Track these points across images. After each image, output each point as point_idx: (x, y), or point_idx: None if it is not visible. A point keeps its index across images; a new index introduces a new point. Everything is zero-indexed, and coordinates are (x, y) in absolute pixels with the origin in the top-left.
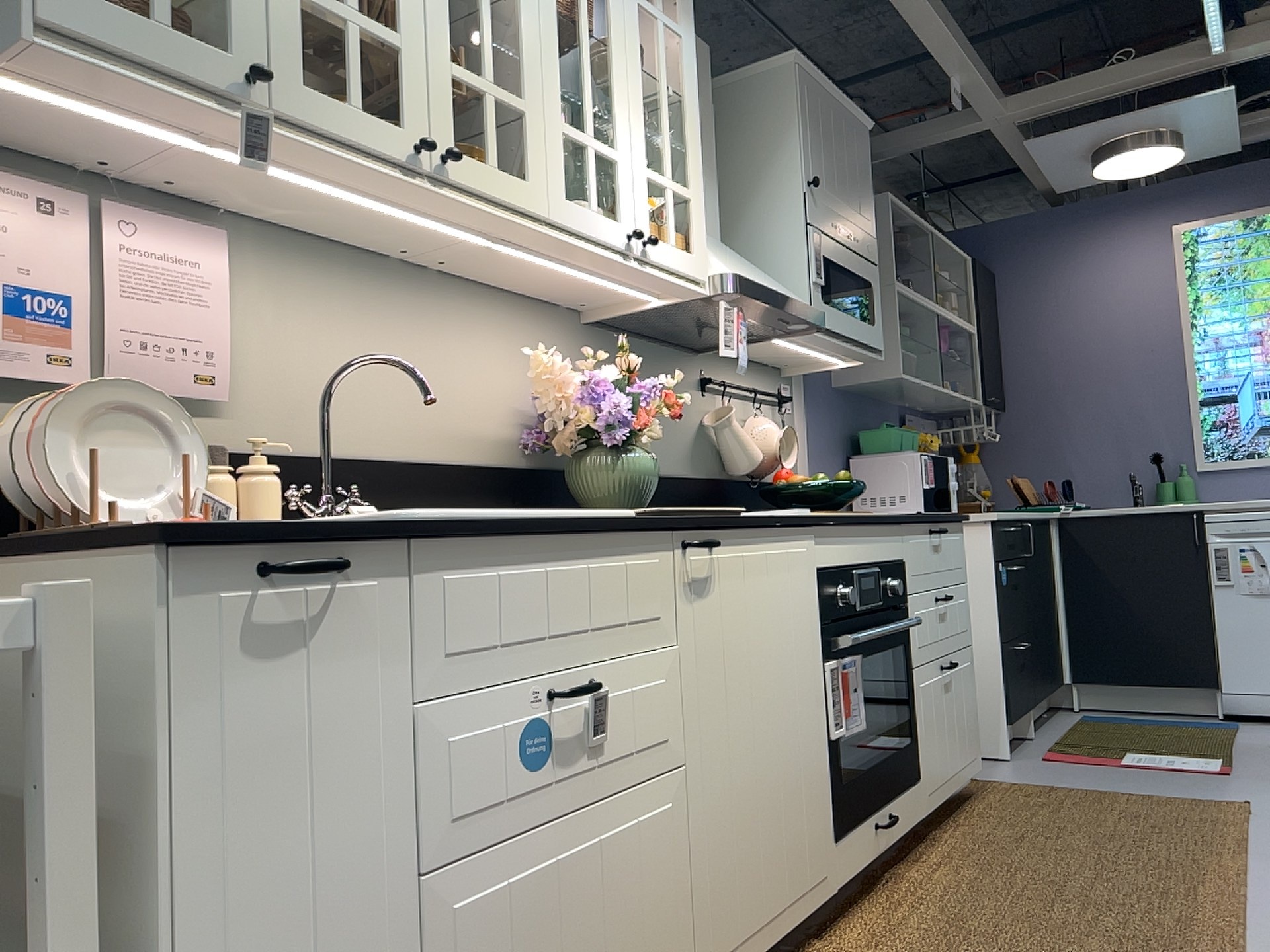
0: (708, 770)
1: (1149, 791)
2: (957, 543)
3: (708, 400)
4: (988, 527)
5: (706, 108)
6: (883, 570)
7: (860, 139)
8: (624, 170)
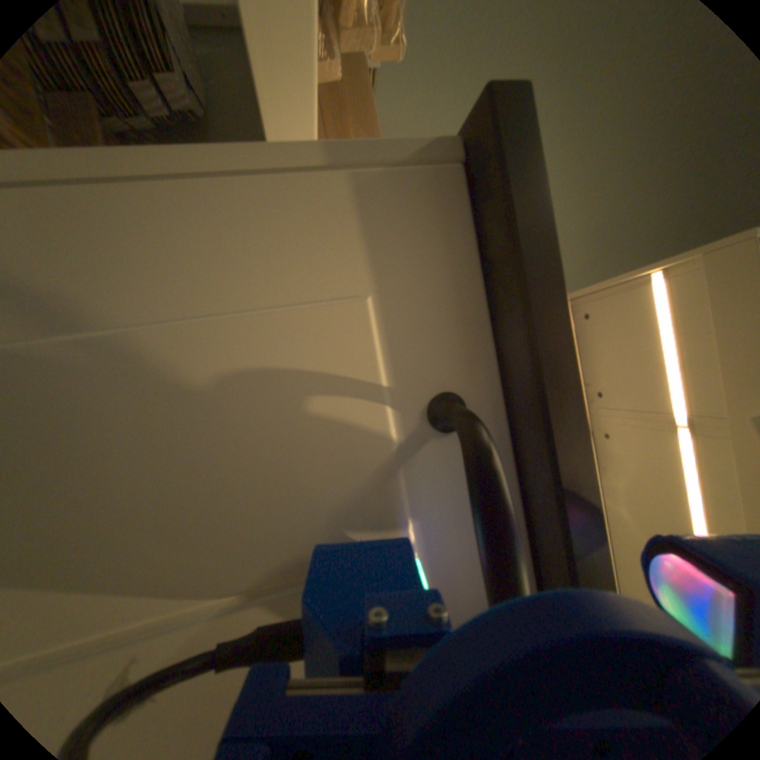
0: None
1: None
2: None
3: None
4: None
5: None
6: None
7: None
8: None
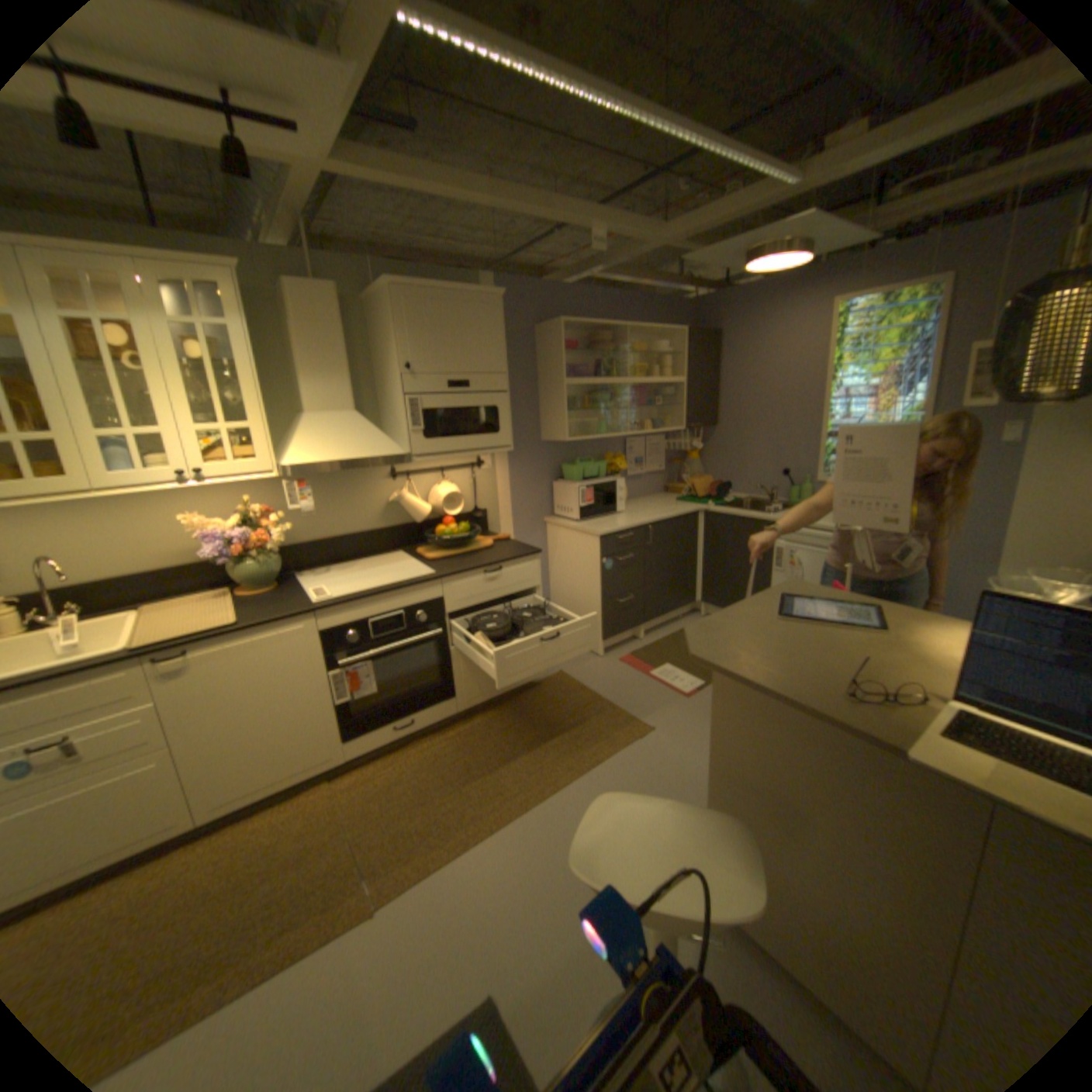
0: (193, 747)
1: (624, 706)
2: (524, 571)
3: (397, 485)
4: (597, 540)
5: (330, 330)
6: (411, 611)
7: (484, 311)
8: (170, 438)
